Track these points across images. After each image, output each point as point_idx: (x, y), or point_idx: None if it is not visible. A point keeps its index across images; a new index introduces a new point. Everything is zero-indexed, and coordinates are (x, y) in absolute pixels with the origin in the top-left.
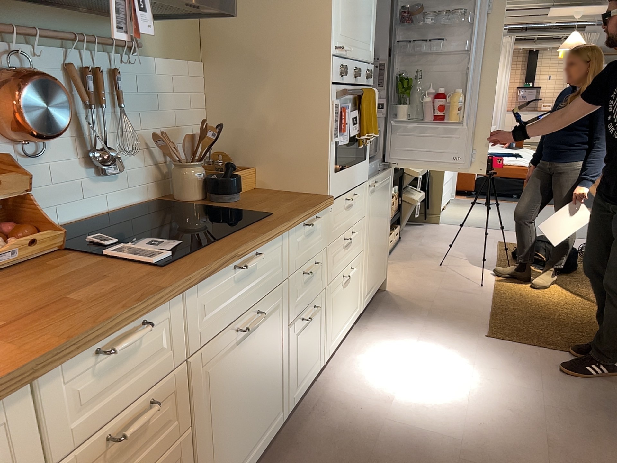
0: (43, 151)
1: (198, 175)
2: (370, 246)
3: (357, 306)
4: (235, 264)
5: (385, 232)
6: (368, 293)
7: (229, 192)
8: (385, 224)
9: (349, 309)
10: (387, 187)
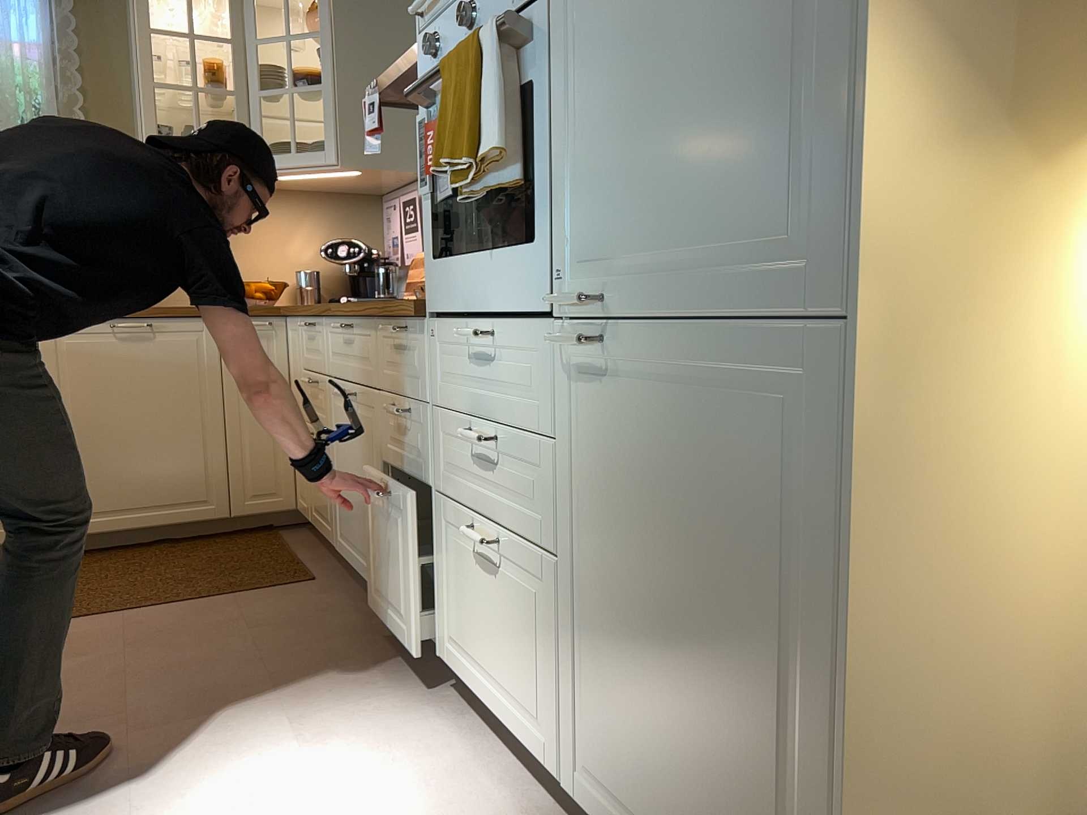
0: None
1: None
2: (602, 601)
3: (544, 728)
4: (342, 322)
5: (757, 692)
6: (605, 789)
7: None
8: (775, 660)
9: (505, 668)
10: (760, 431)
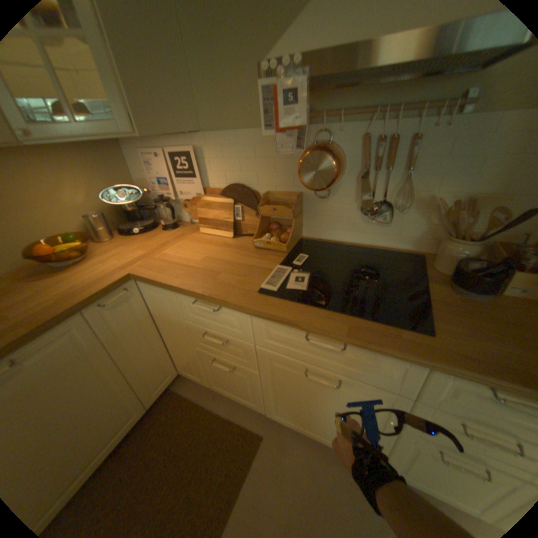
0: (331, 194)
1: (458, 253)
2: None
3: None
4: (310, 332)
5: None
6: None
7: (465, 286)
8: None
9: None
10: None
